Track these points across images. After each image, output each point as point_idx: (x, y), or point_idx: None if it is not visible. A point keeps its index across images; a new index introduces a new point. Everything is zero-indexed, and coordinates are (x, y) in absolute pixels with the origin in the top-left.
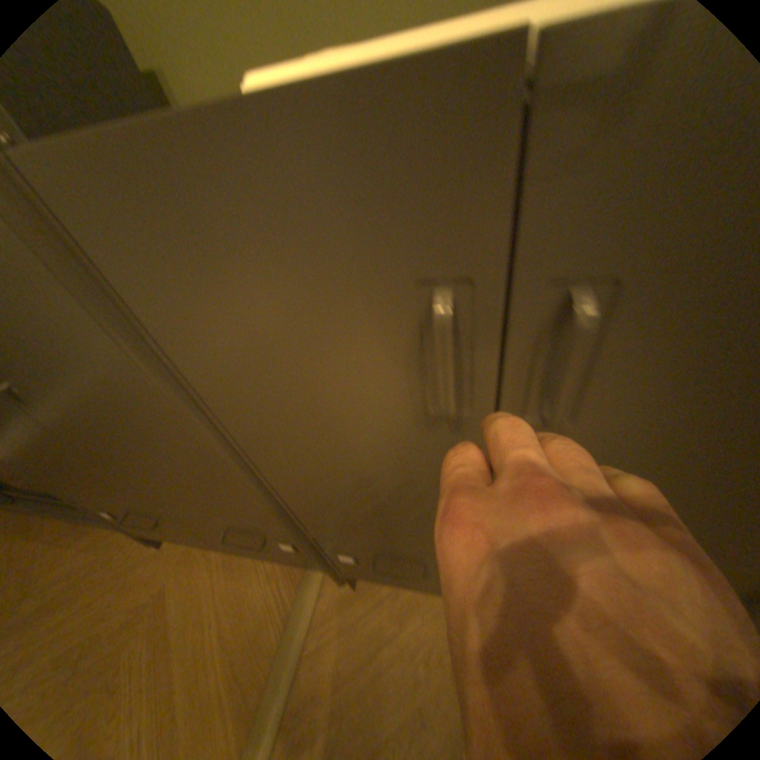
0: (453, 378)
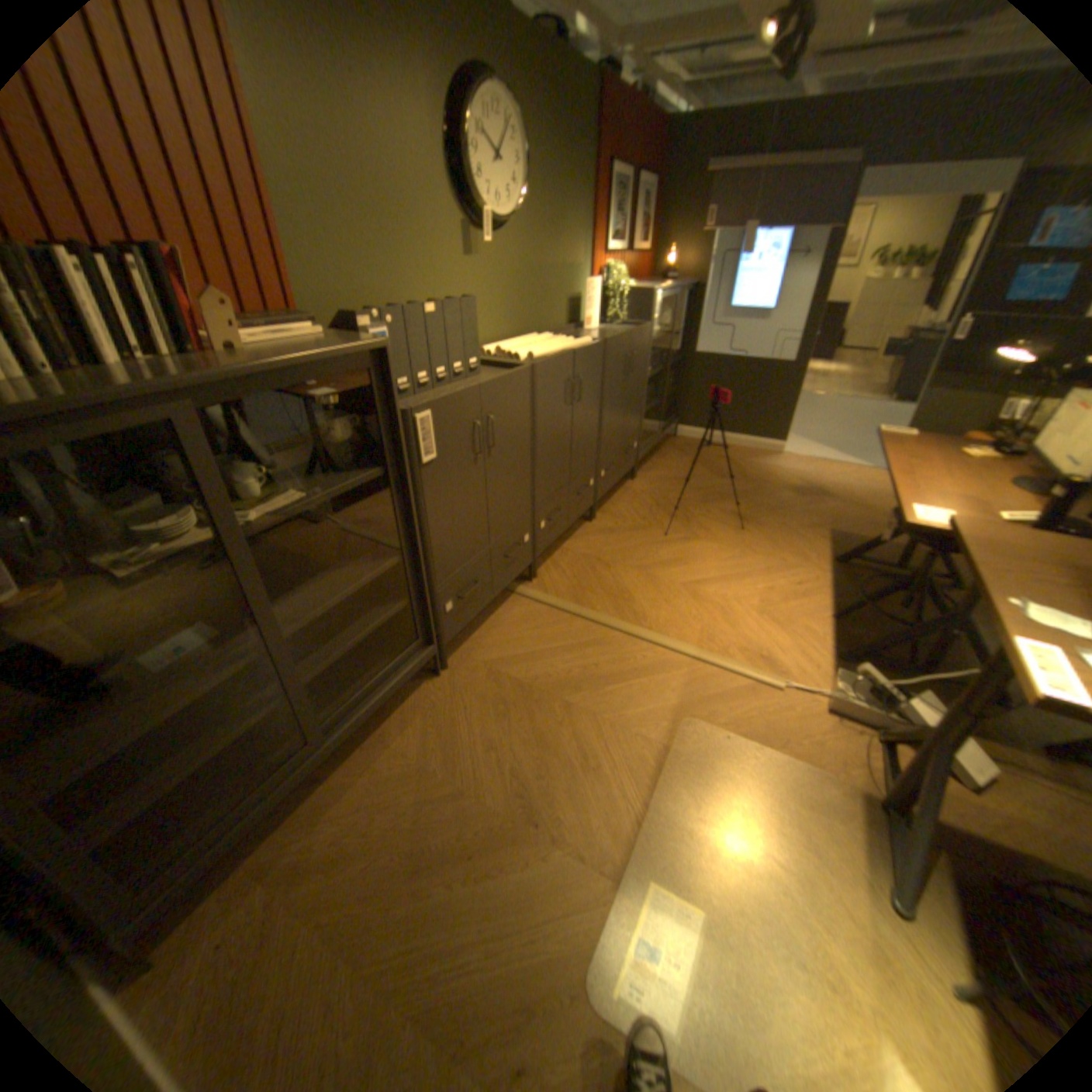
0: (569, 396)
